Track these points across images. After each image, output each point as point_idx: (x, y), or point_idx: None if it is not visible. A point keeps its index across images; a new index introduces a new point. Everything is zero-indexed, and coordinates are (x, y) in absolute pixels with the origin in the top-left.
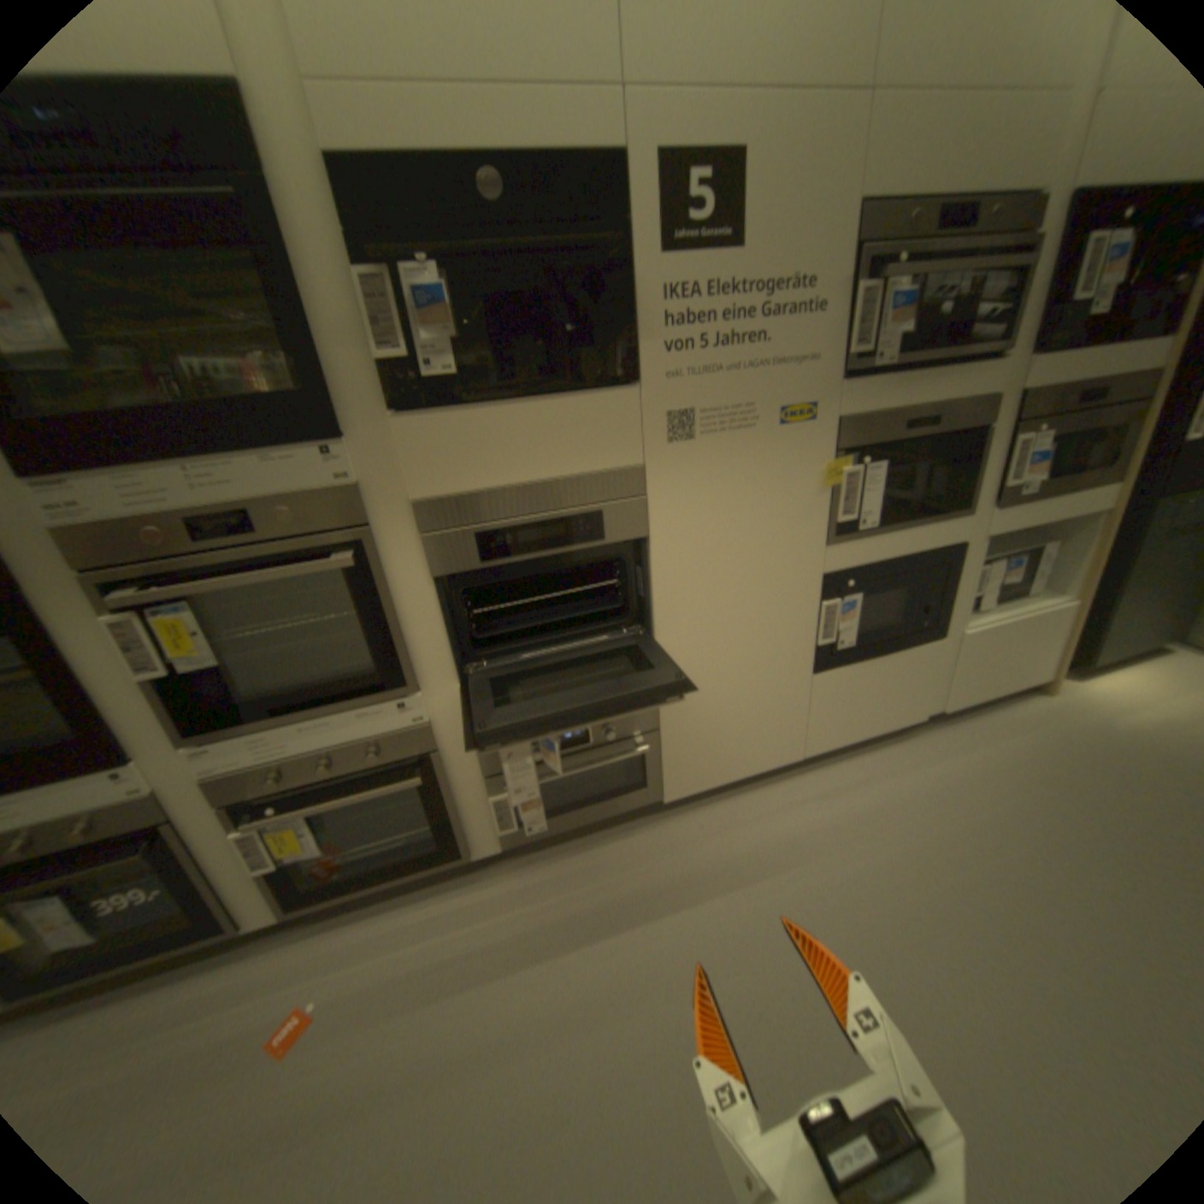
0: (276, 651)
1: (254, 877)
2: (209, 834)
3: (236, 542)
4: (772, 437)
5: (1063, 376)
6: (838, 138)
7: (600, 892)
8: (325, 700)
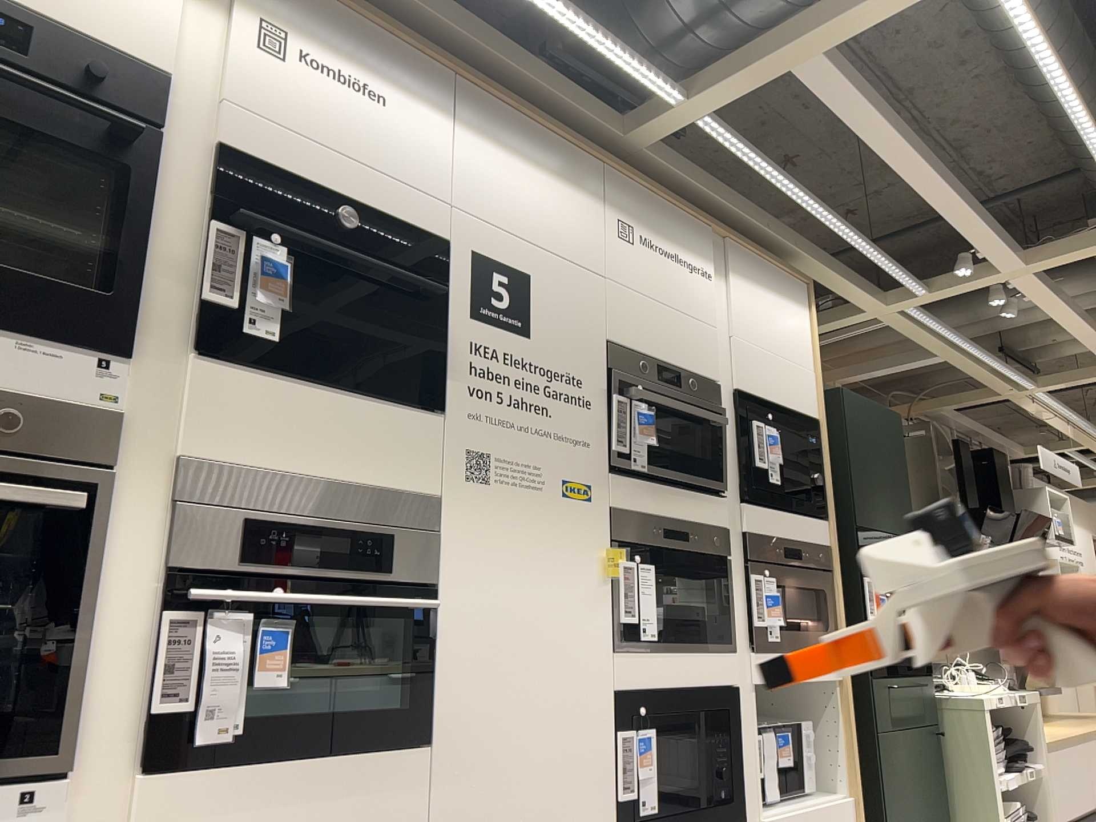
0: None
1: None
2: None
3: None
4: (558, 507)
5: (768, 527)
6: (590, 294)
7: None
8: None
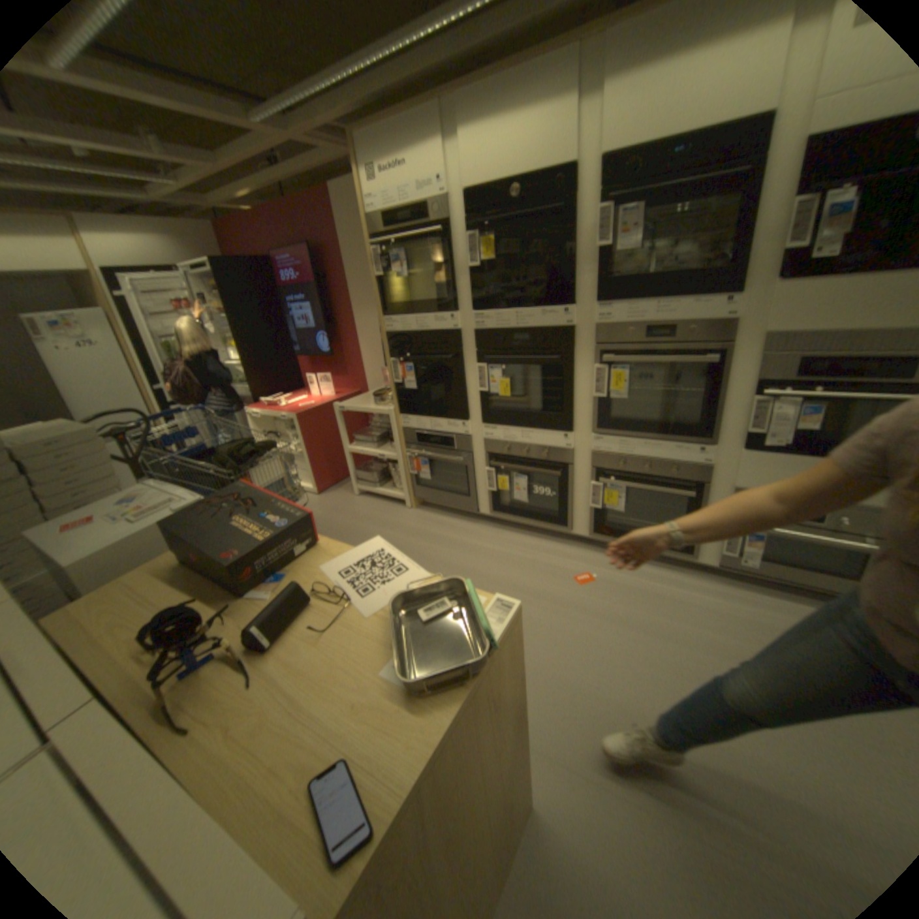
0: (650, 400)
1: (589, 508)
2: (583, 478)
3: (662, 340)
4: None
5: None
6: None
7: (786, 624)
8: (664, 432)
